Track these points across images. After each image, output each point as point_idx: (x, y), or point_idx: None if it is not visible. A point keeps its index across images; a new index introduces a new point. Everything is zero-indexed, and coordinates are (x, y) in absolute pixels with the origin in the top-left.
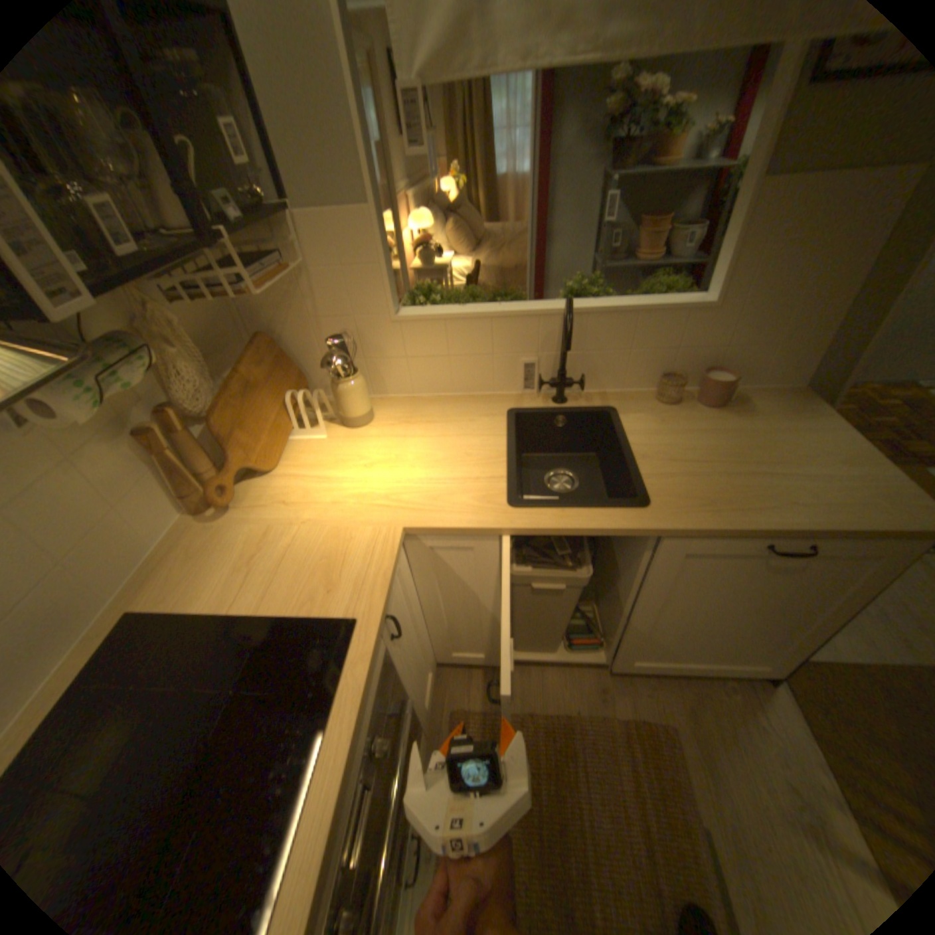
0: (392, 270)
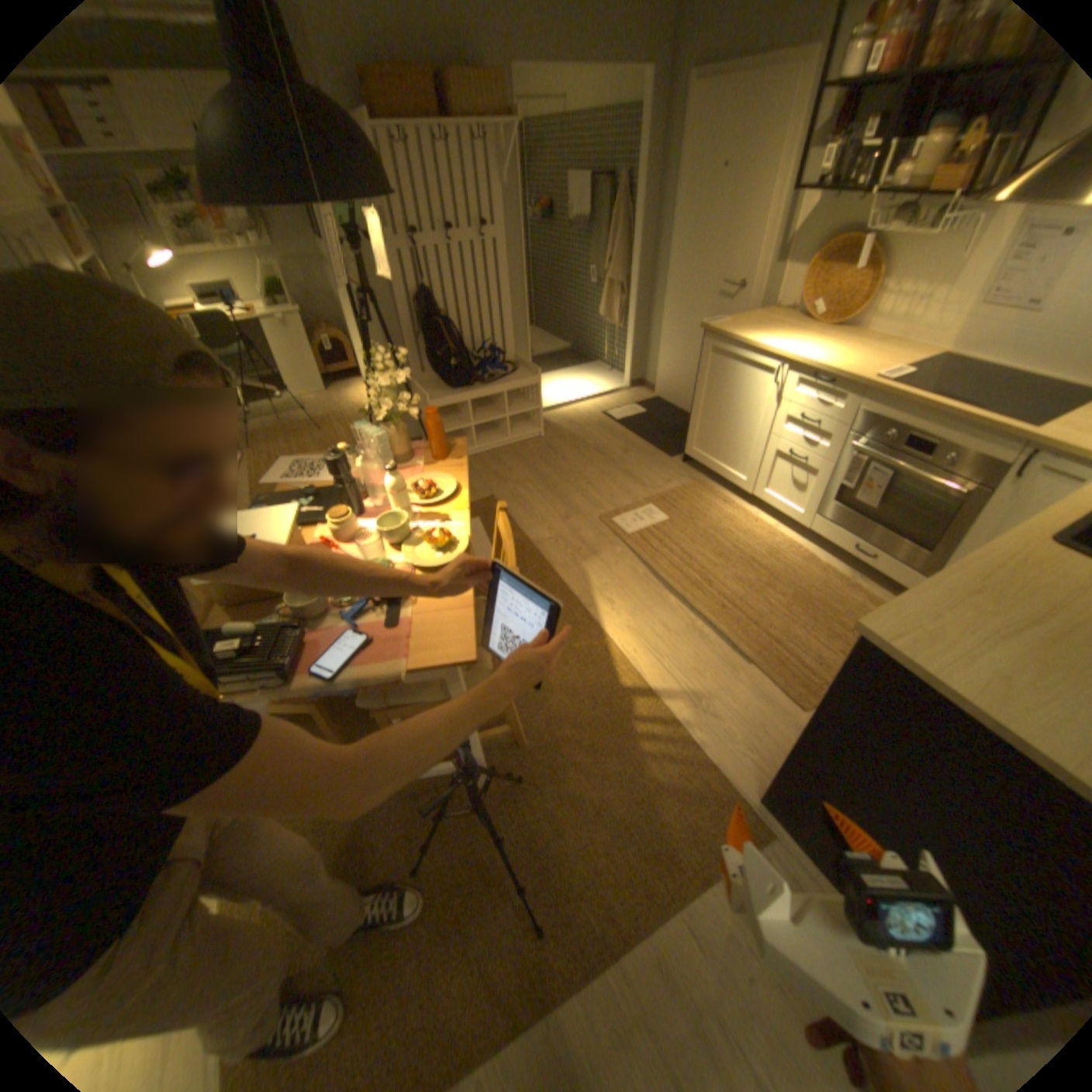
0: None
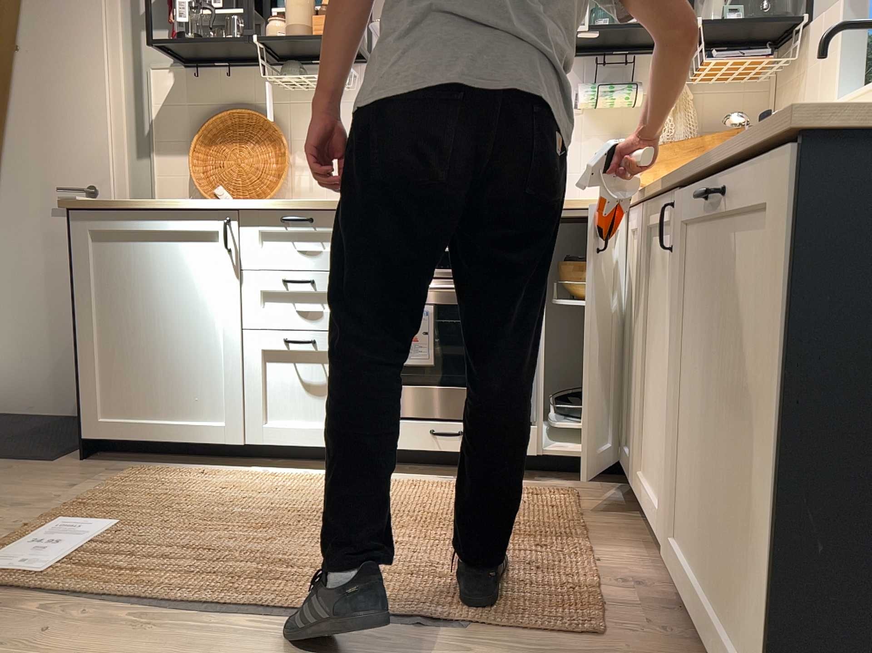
0: (862, 62)
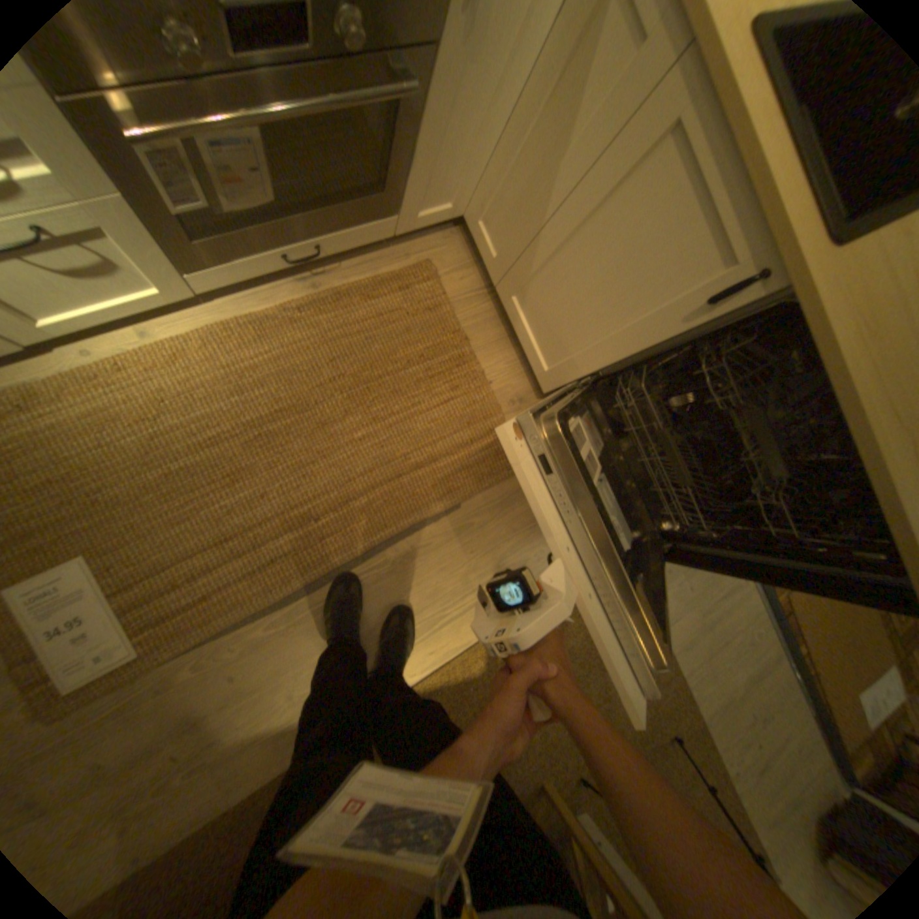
0: None
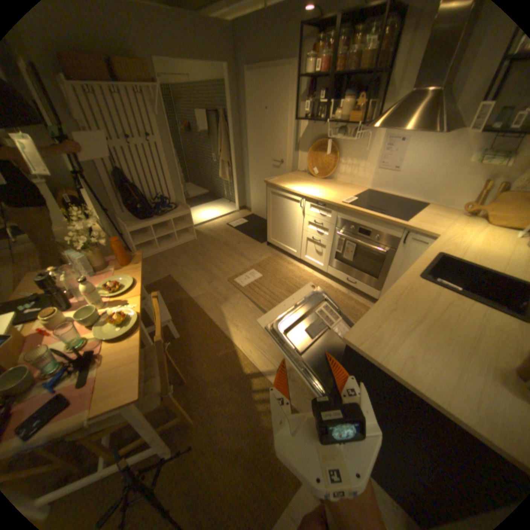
0: None
